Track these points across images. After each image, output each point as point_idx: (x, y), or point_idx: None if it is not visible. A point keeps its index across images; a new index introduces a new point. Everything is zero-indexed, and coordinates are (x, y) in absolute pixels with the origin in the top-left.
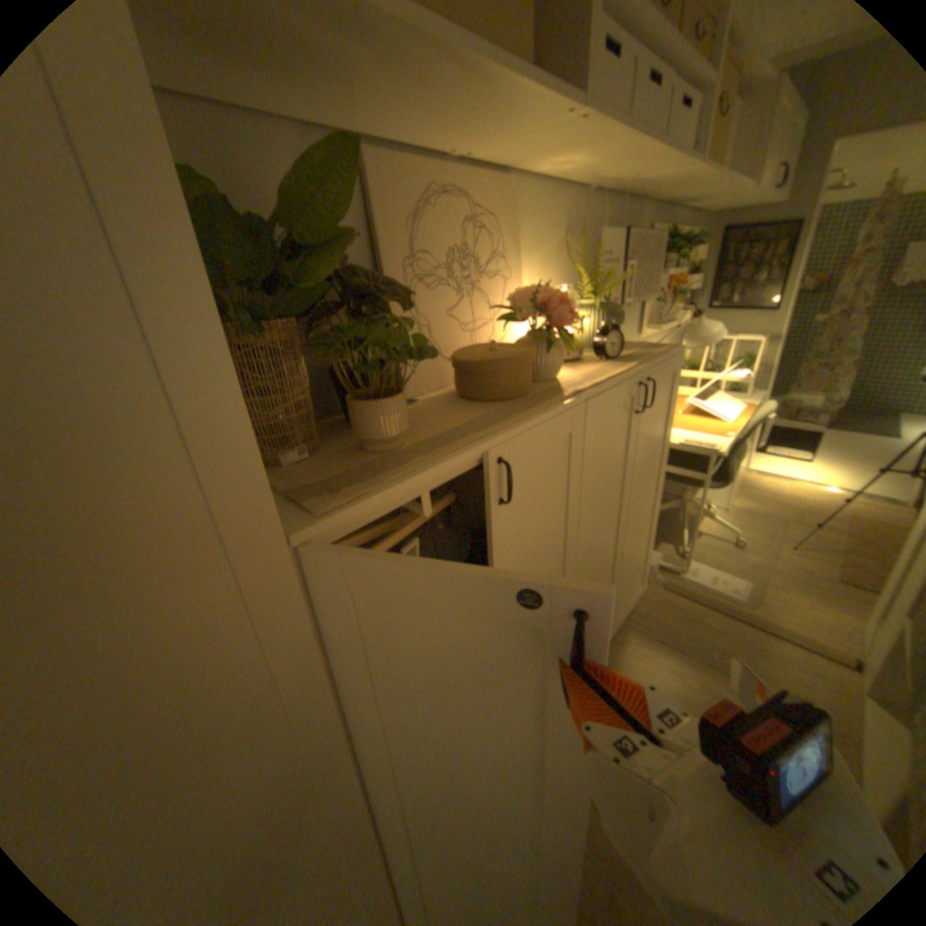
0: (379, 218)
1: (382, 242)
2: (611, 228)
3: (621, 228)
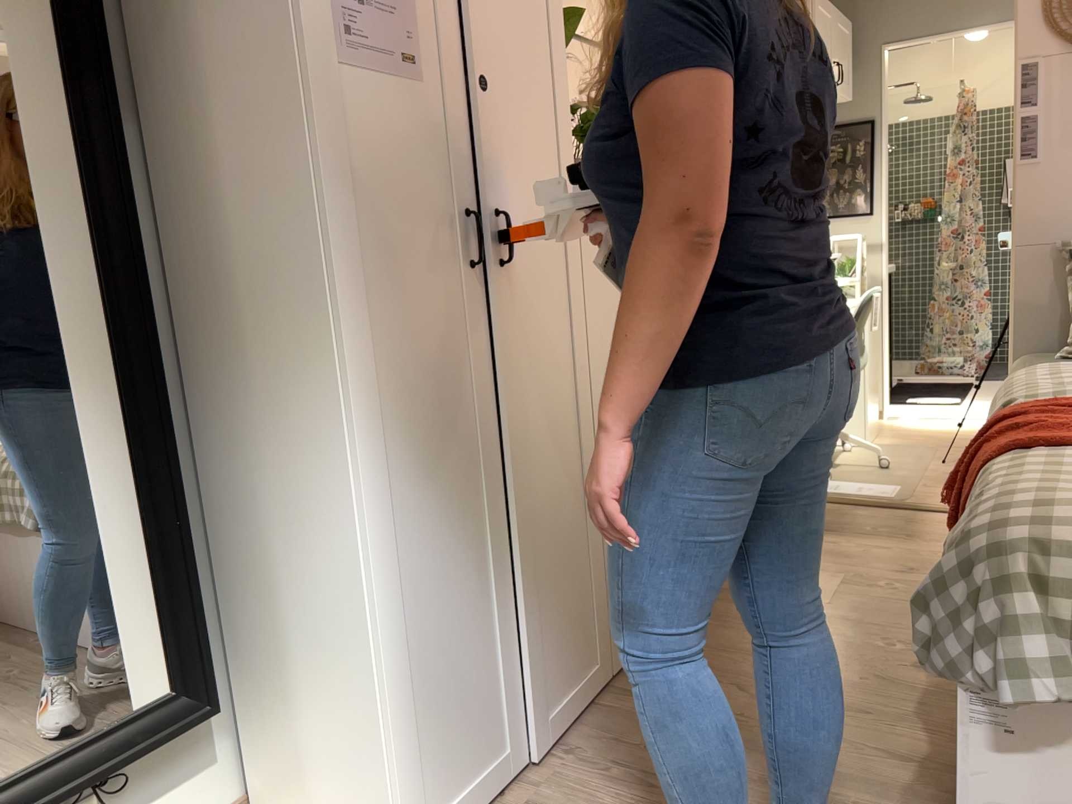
0: None
1: None
2: None
3: None
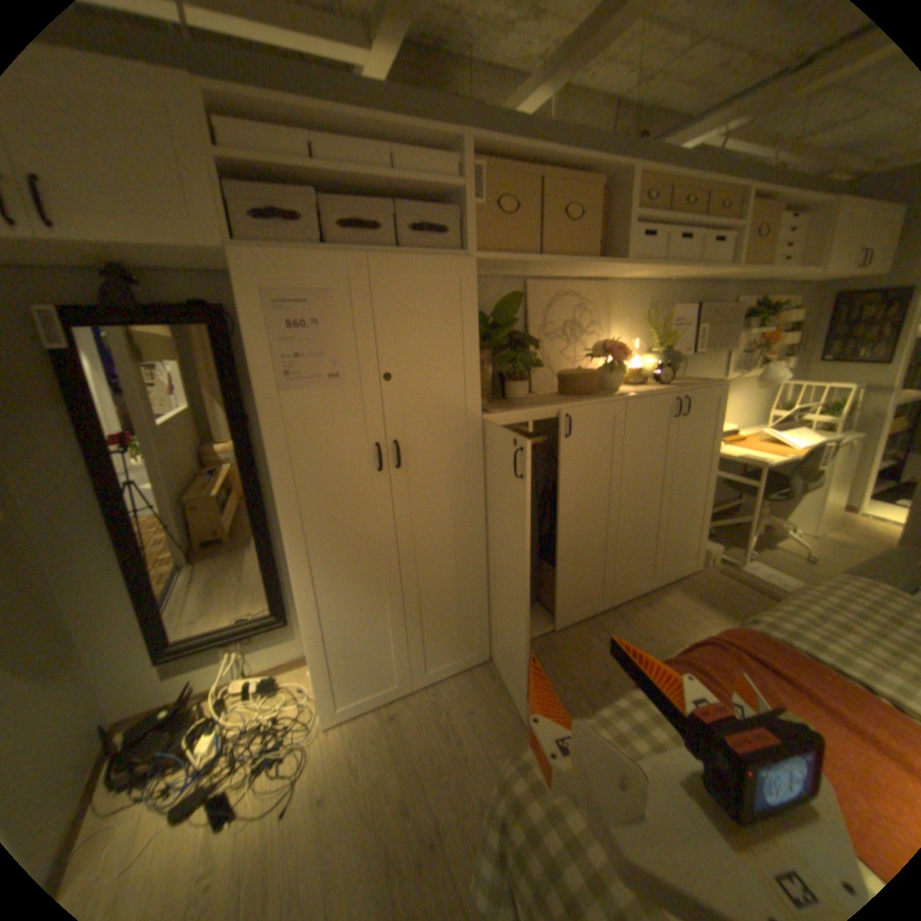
0: (530, 310)
1: (529, 321)
2: (691, 303)
3: (702, 303)
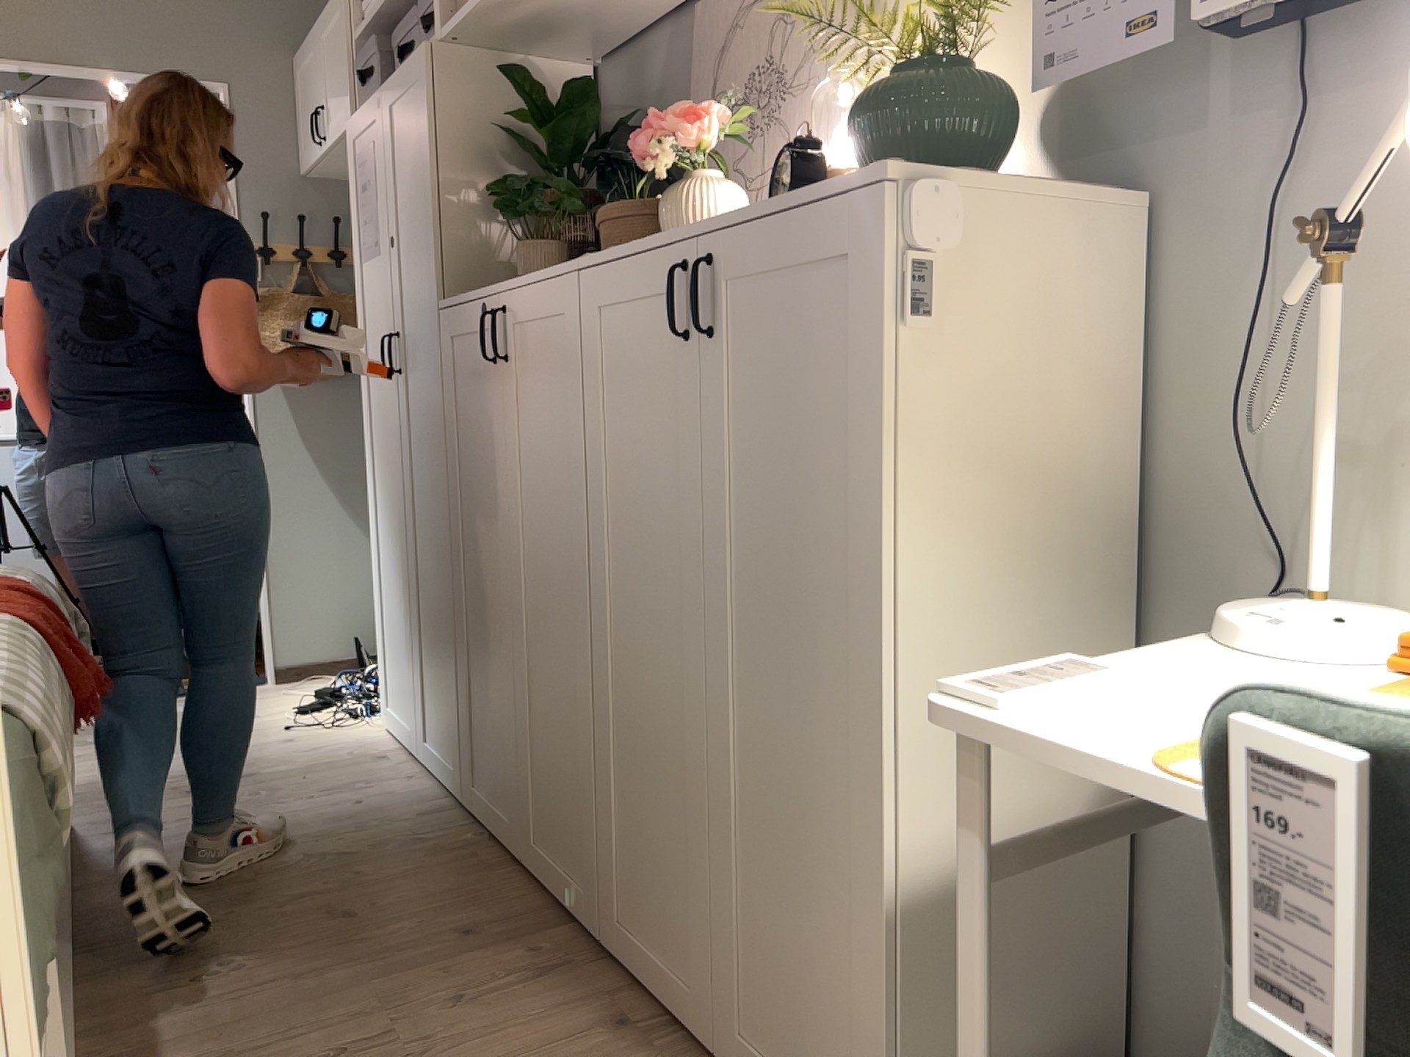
0: (697, 72)
1: (695, 98)
2: None
3: None
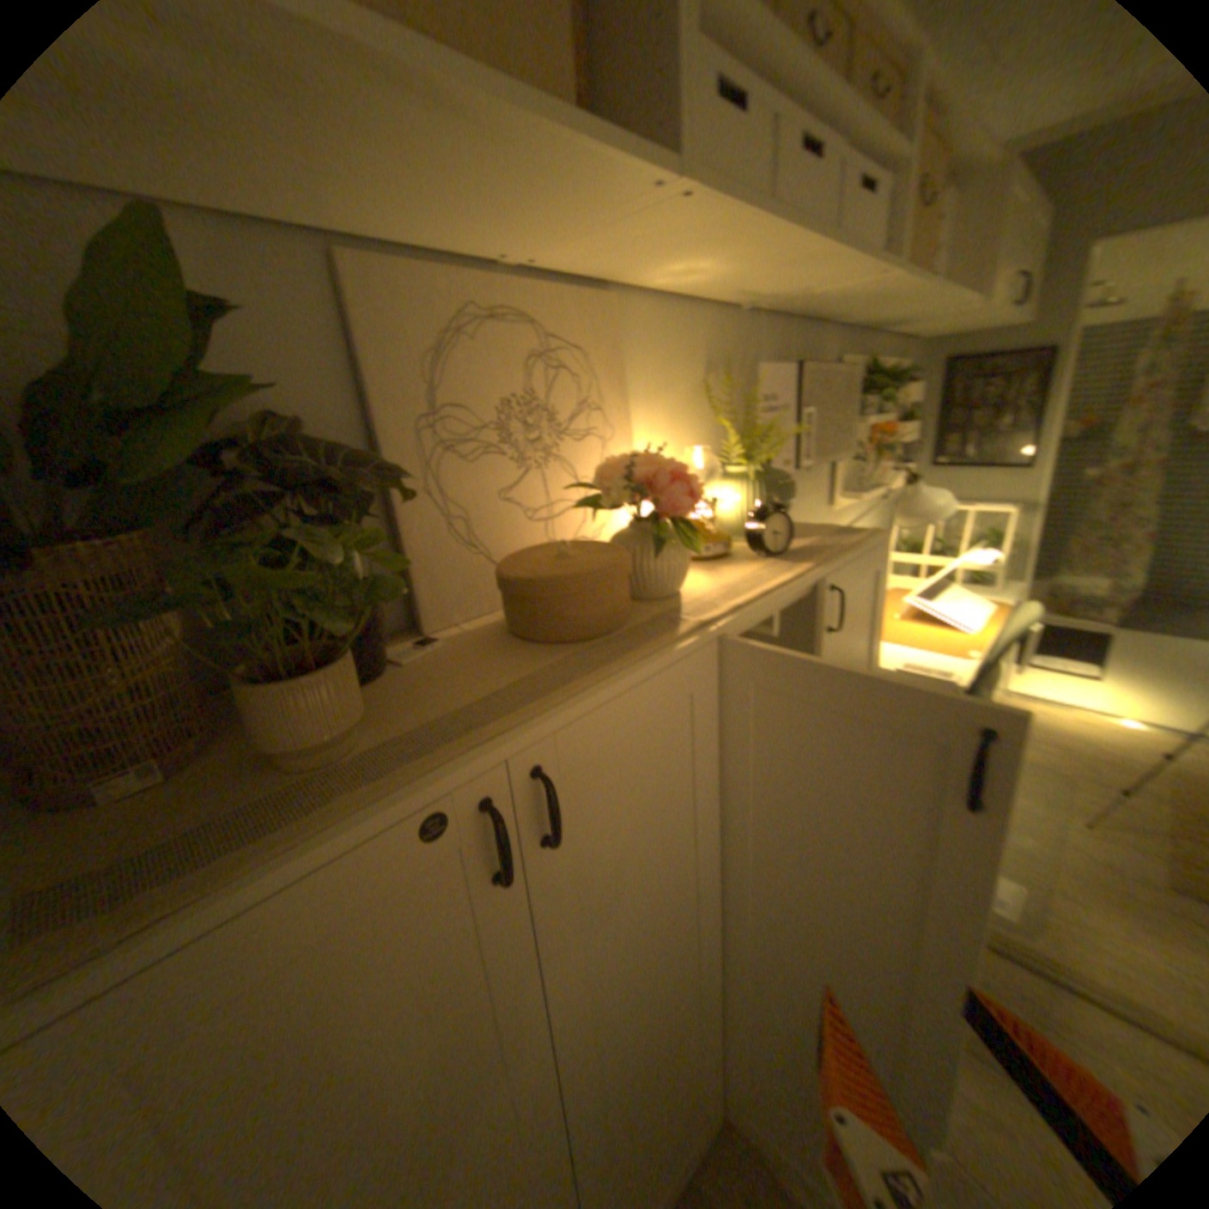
0: (371, 355)
1: (376, 392)
2: (777, 362)
3: (793, 362)
